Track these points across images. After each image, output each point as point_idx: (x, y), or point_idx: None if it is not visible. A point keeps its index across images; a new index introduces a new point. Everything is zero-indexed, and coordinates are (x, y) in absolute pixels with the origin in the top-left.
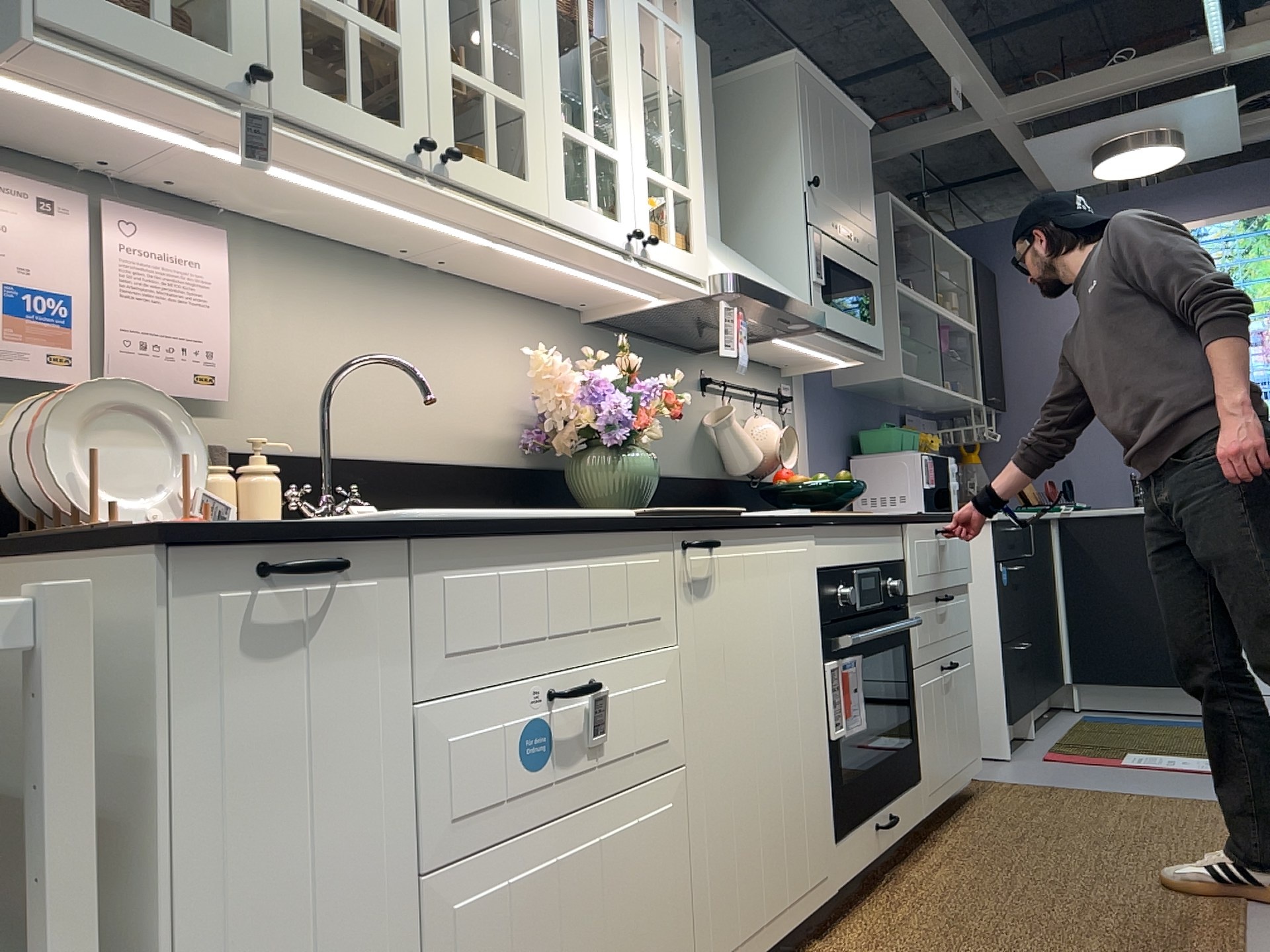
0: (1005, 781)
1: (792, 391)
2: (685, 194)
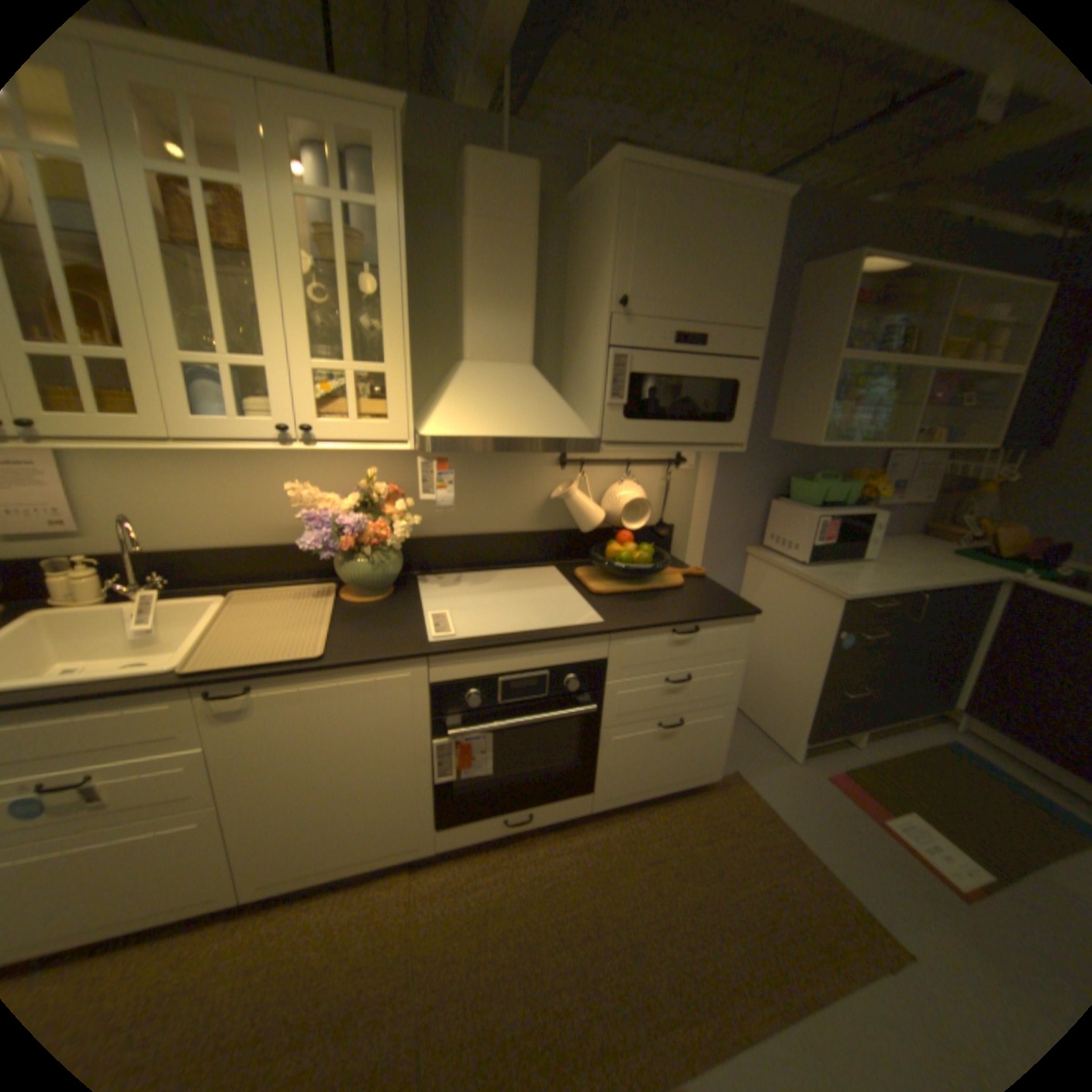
0: (753, 790)
1: (695, 451)
2: (373, 370)
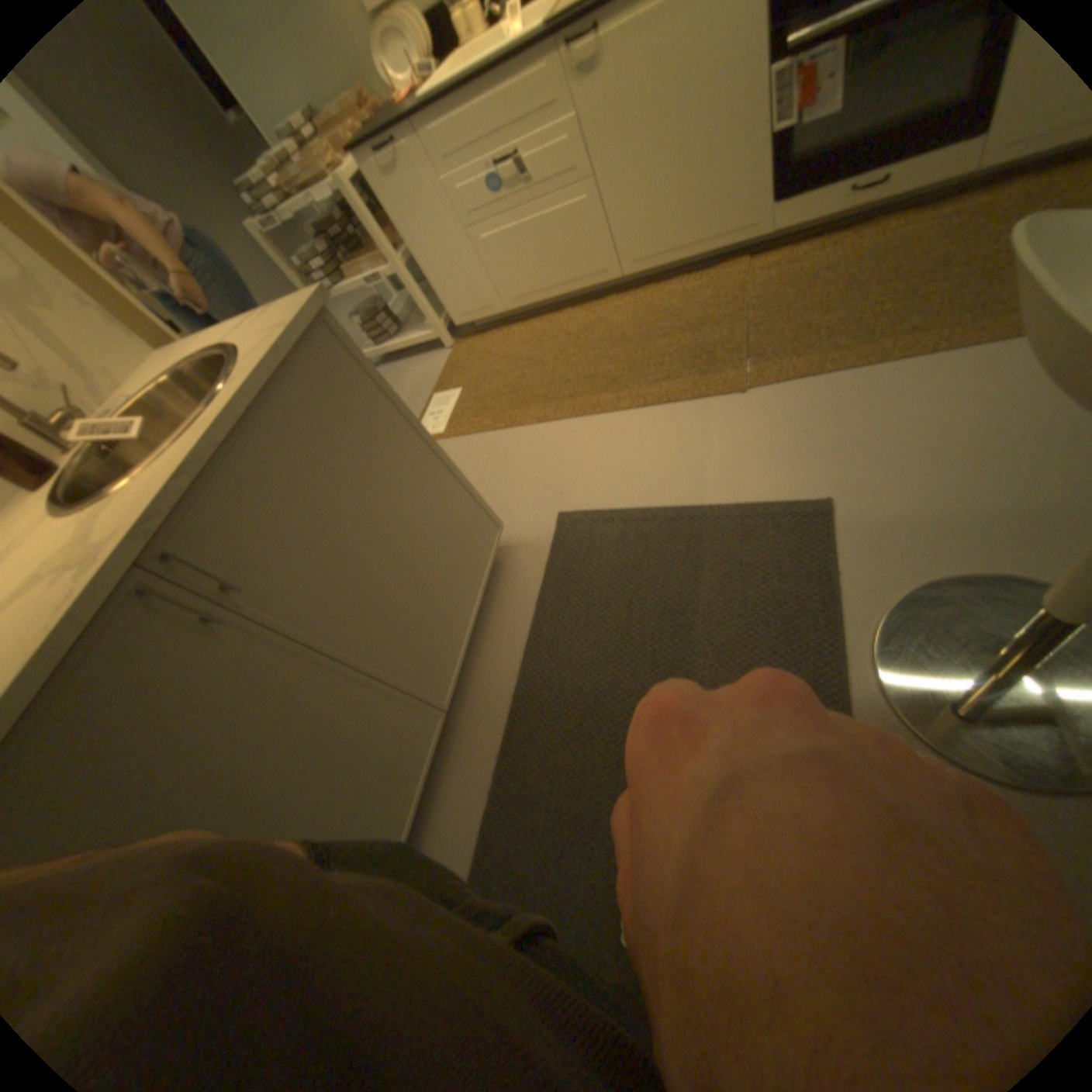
0: None
1: None
2: None
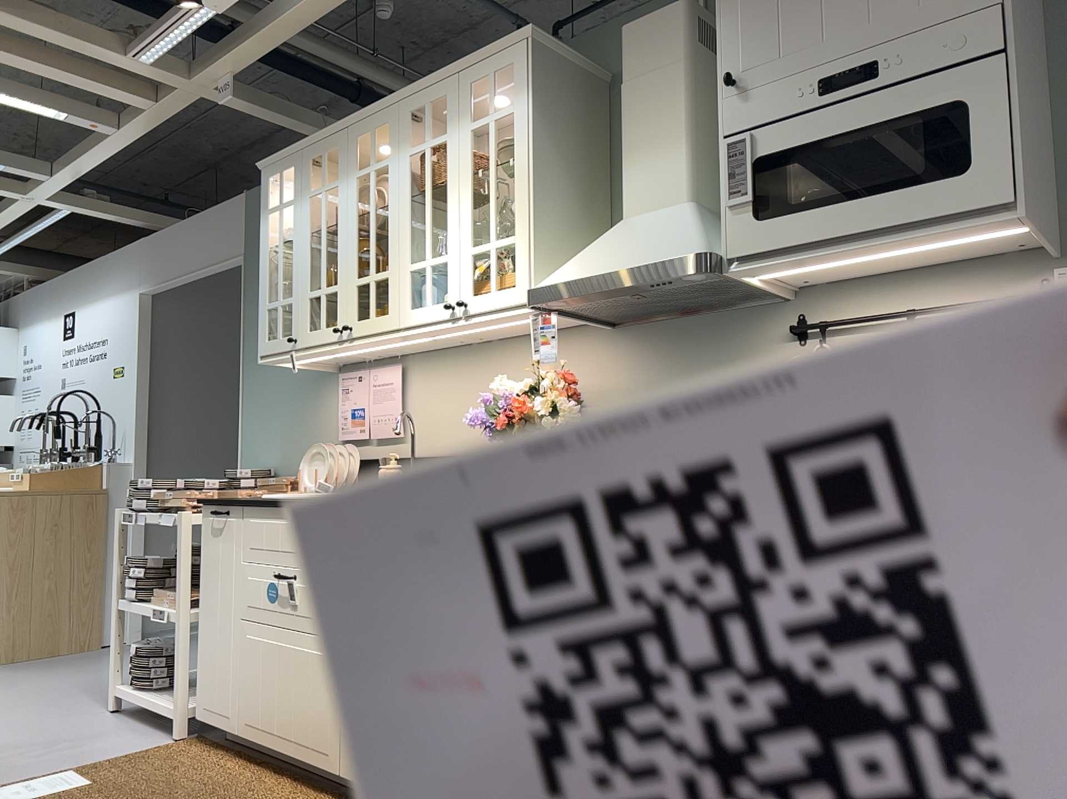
0: None
1: None
2: (506, 242)
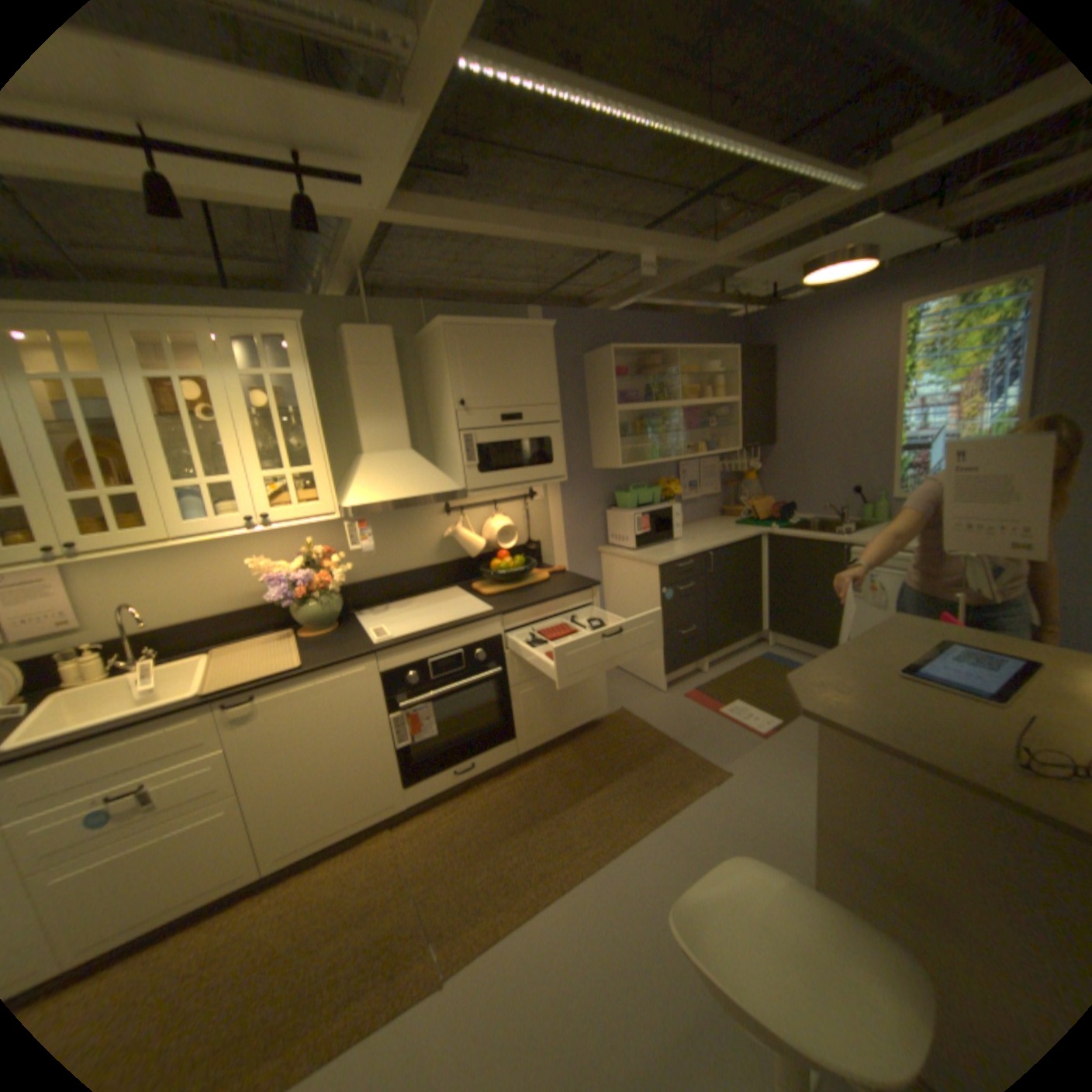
0: (633, 716)
1: (541, 486)
2: (305, 471)
